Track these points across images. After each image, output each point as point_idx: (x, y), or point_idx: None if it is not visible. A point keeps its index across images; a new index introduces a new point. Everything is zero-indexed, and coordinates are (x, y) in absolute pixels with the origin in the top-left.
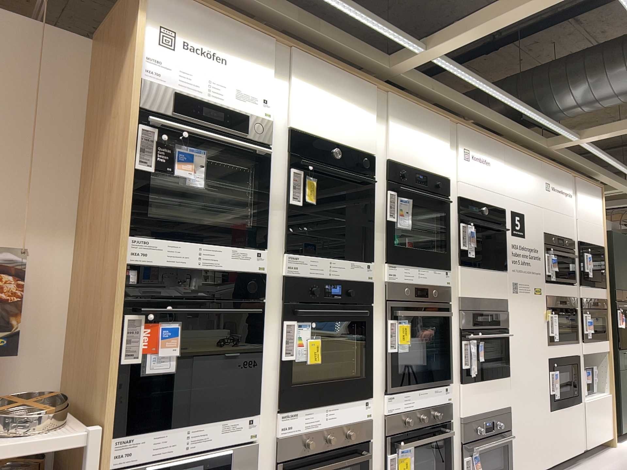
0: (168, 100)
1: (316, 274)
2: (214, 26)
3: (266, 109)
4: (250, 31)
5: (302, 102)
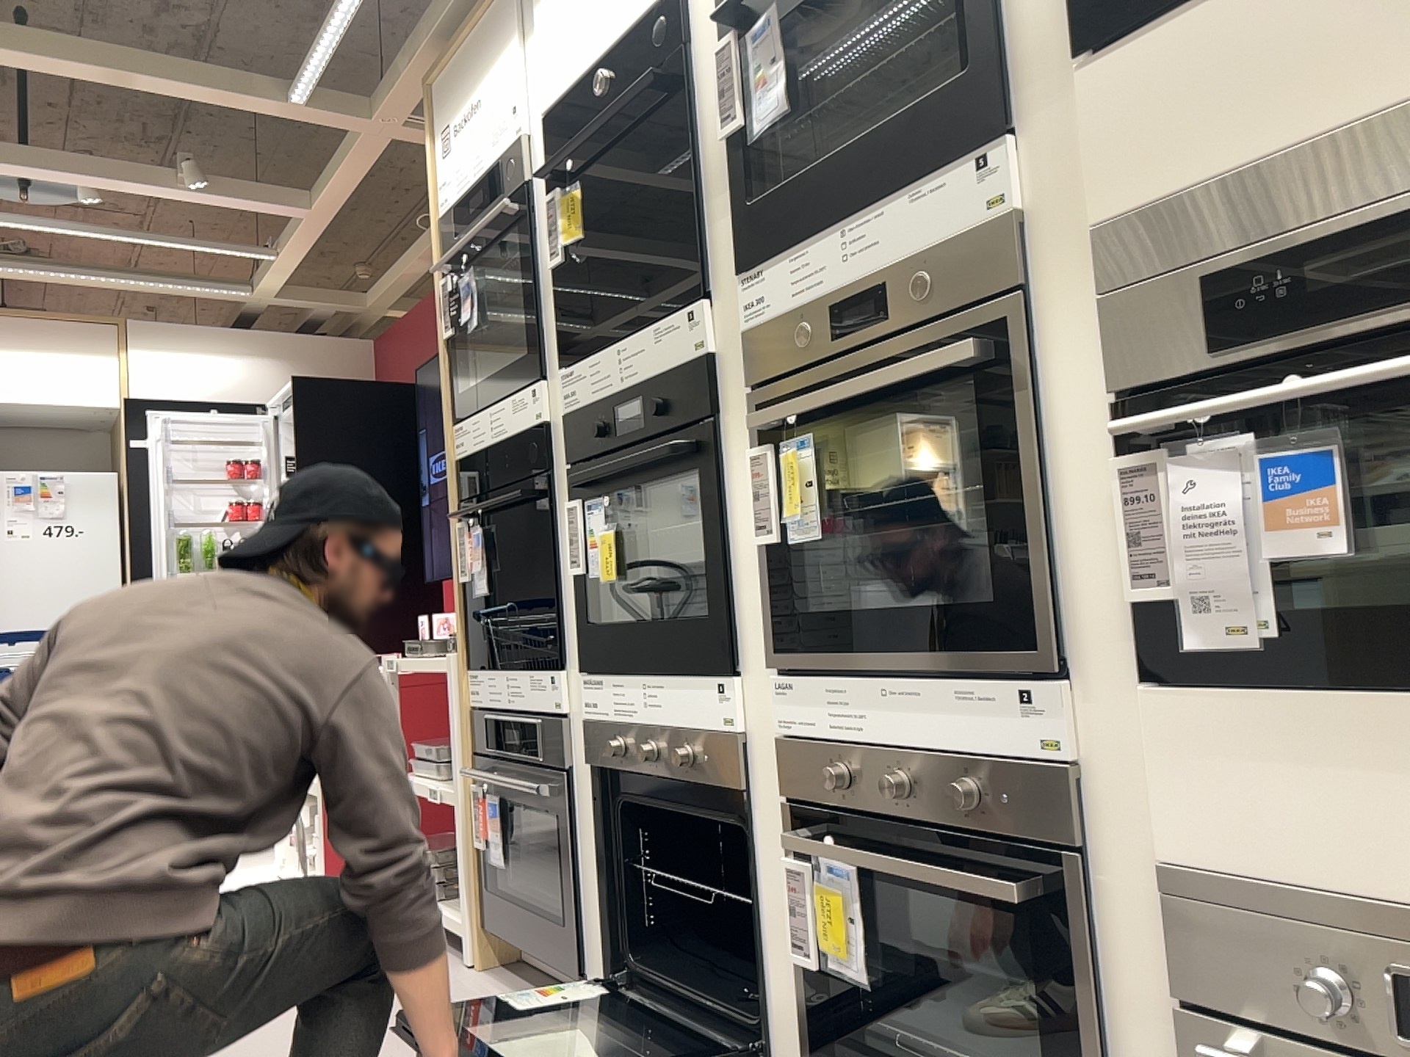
0: (447, 226)
1: (598, 391)
2: (462, 61)
3: (512, 121)
4: (481, 11)
5: (545, 39)
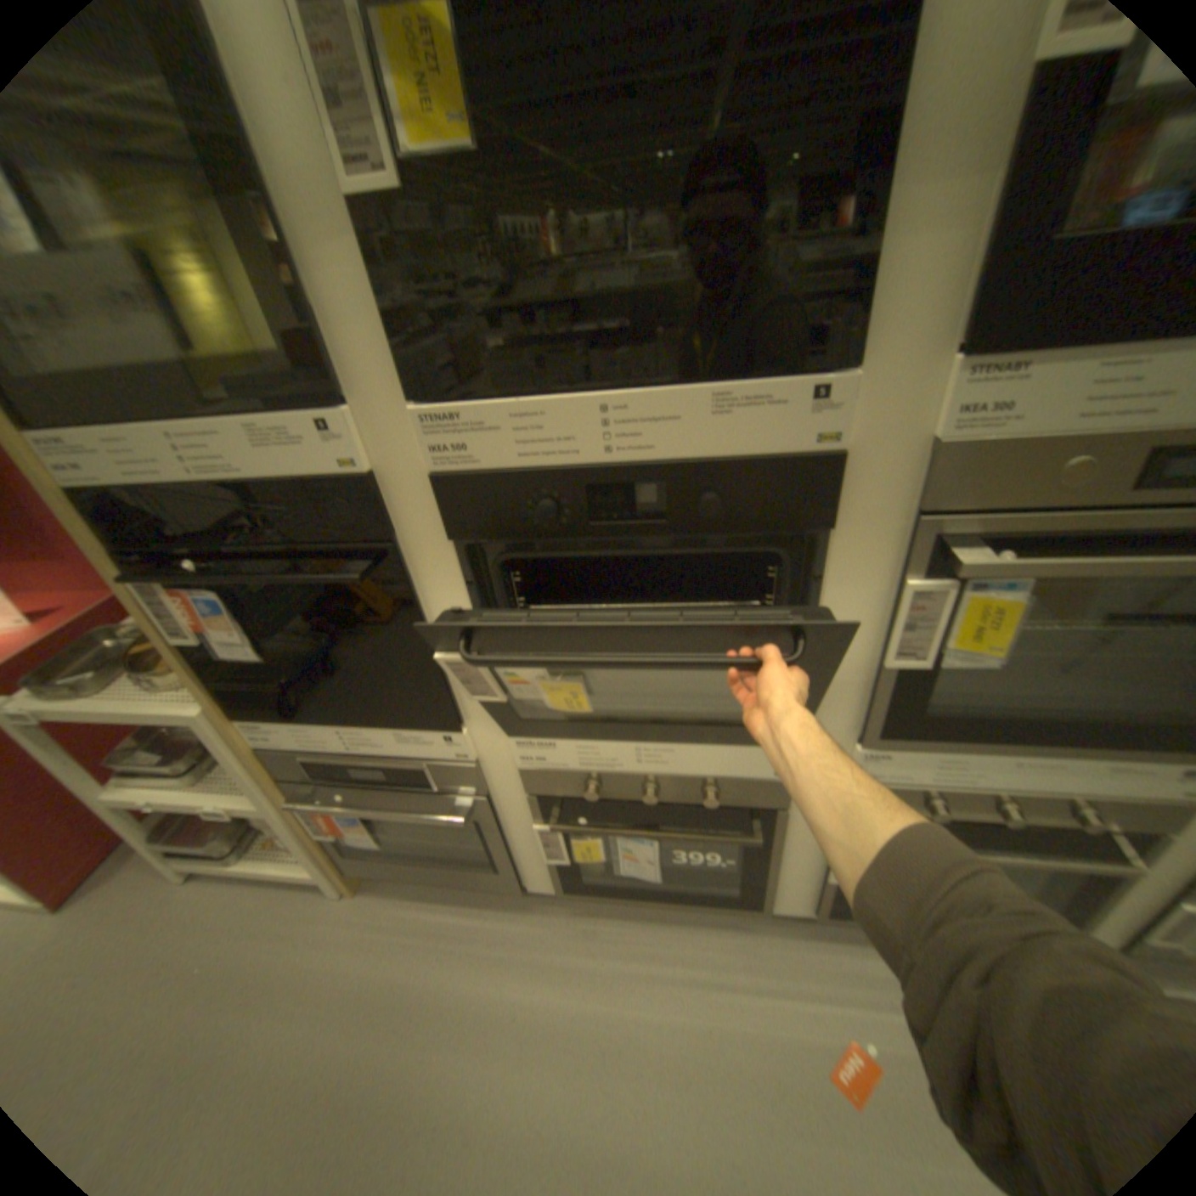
0: None
1: (543, 459)
2: None
3: None
4: None
5: None
